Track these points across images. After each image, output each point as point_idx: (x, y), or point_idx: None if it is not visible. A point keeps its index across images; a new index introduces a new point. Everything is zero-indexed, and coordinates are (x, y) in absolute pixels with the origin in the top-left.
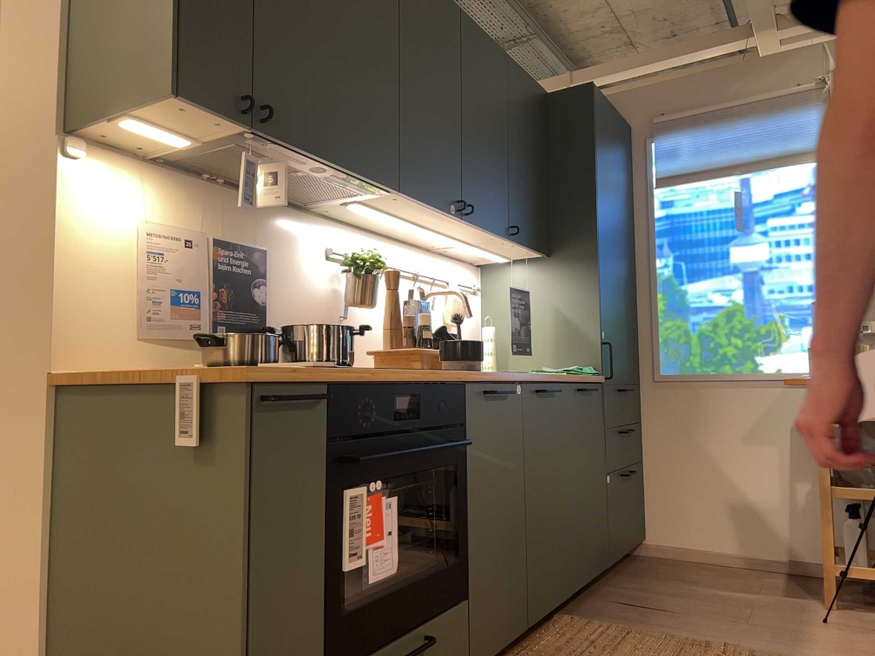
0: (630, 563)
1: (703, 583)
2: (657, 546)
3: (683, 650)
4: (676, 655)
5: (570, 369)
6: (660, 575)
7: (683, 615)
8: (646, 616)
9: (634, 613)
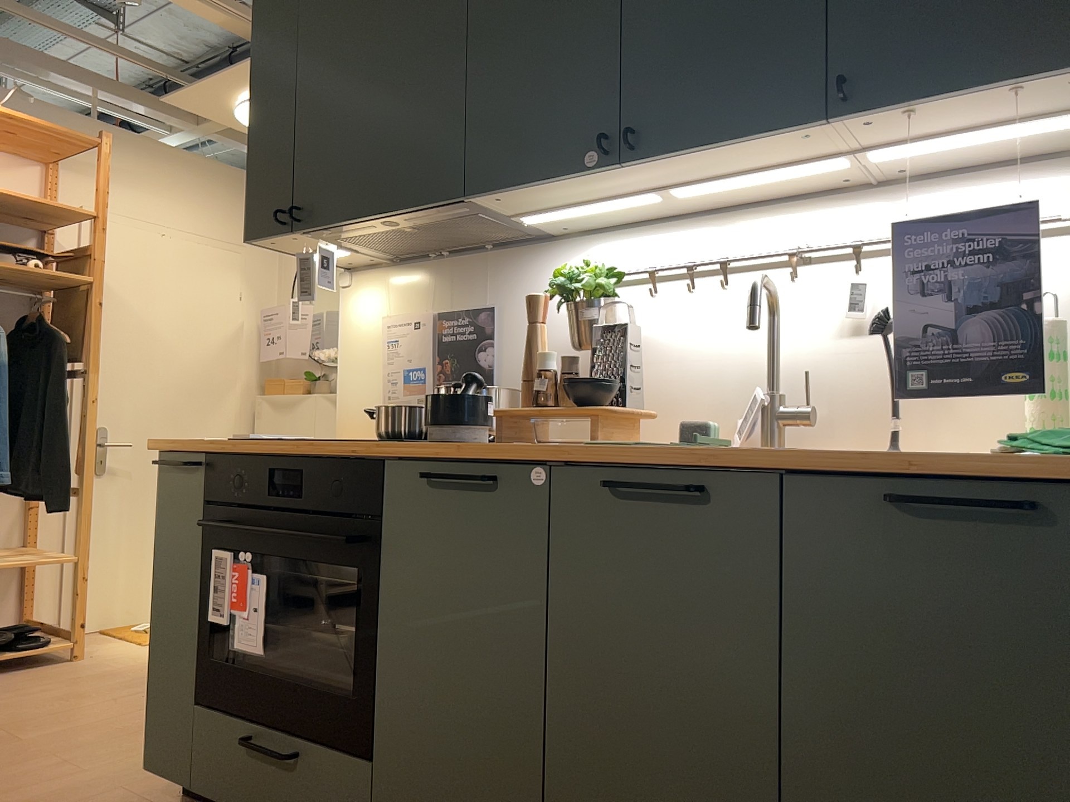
0: None
1: None
2: None
3: None
4: None
5: None
6: None
7: None
8: None
9: None
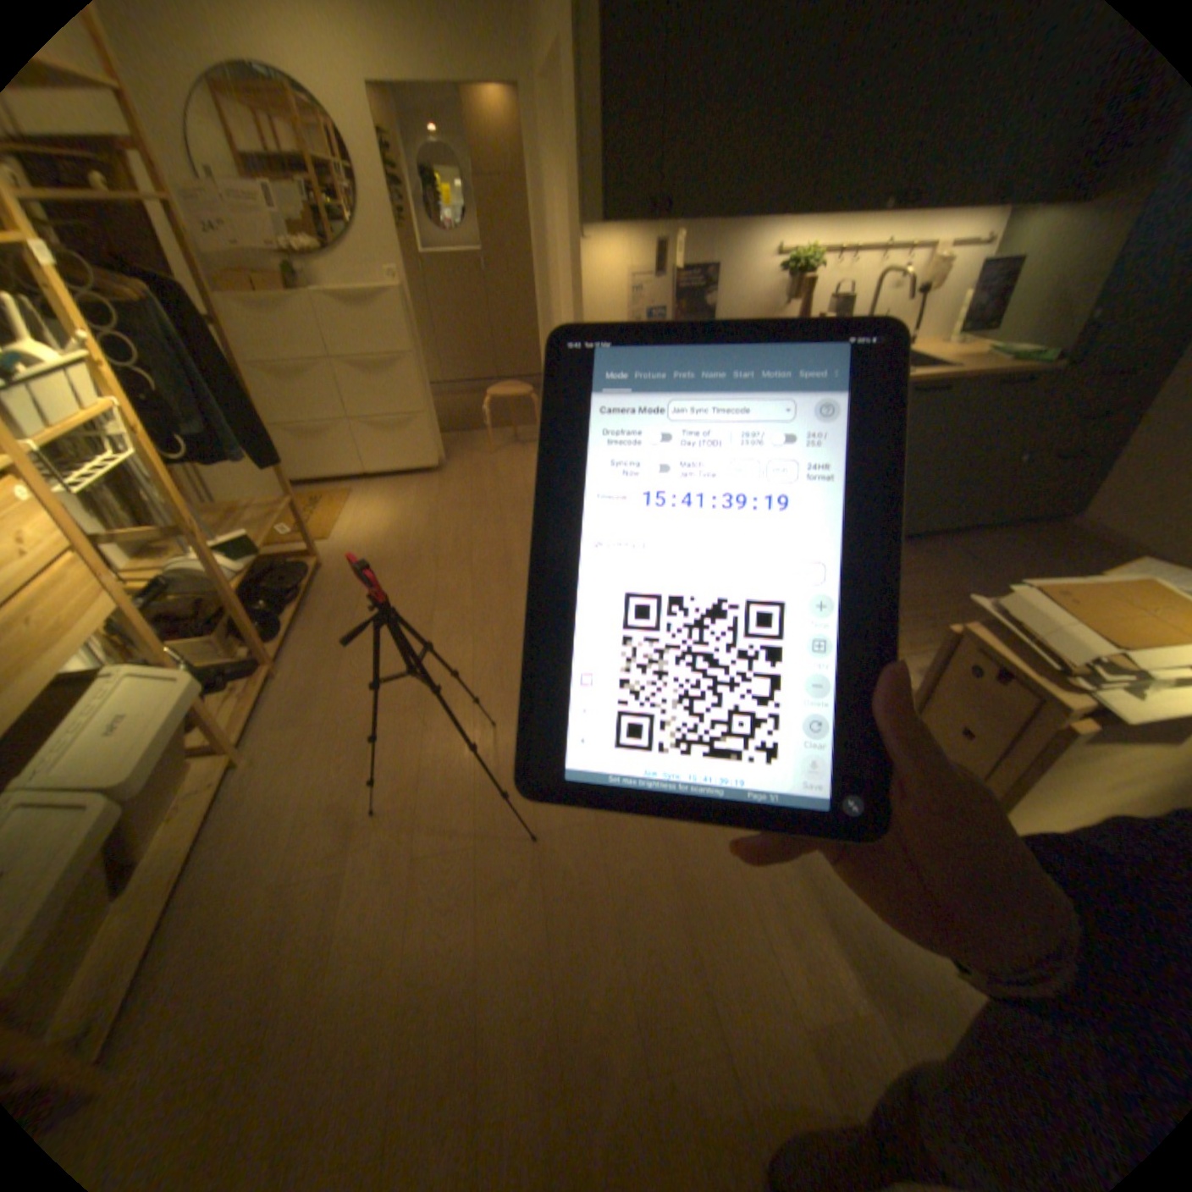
0: (1042, 527)
1: (1075, 565)
2: (1090, 522)
3: (943, 595)
4: (932, 596)
5: (1032, 348)
6: (1048, 545)
7: (998, 578)
8: (966, 567)
9: (961, 562)
